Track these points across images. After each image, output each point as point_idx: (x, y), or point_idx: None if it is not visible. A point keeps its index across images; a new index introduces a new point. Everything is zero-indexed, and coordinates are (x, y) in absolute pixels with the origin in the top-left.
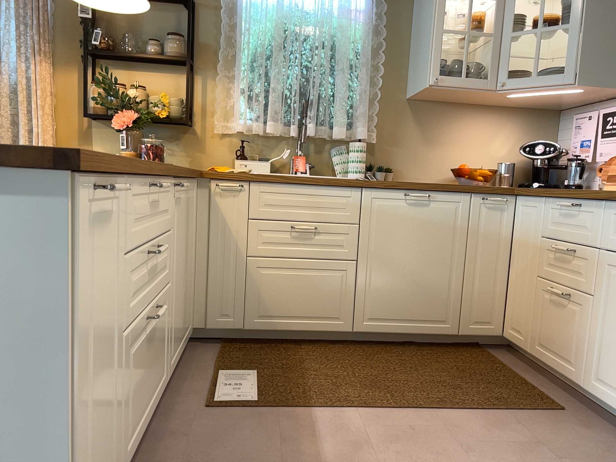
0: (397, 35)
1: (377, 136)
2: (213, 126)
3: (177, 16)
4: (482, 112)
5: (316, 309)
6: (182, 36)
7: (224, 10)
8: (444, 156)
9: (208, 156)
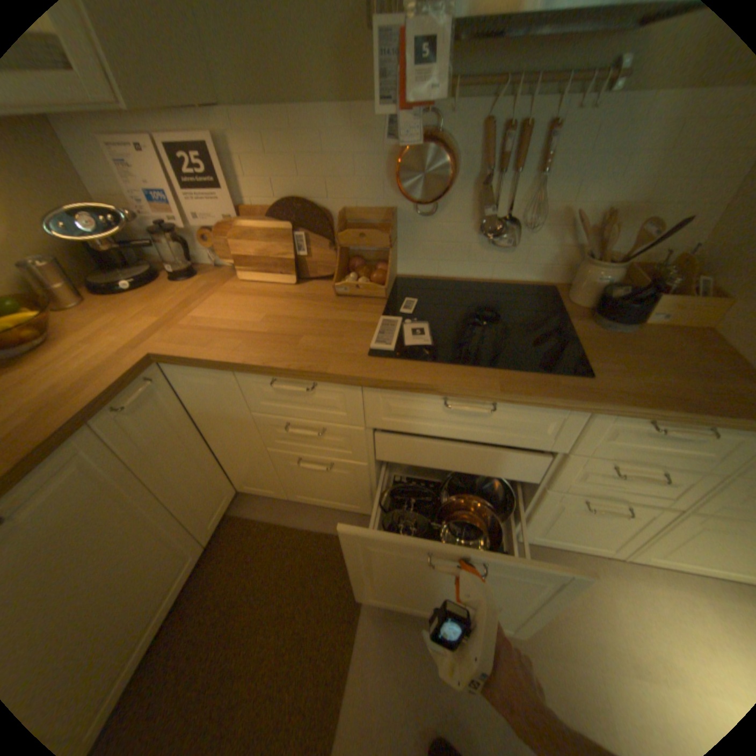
0: None
1: None
2: None
3: None
4: None
5: None
6: None
7: None
8: None
9: None
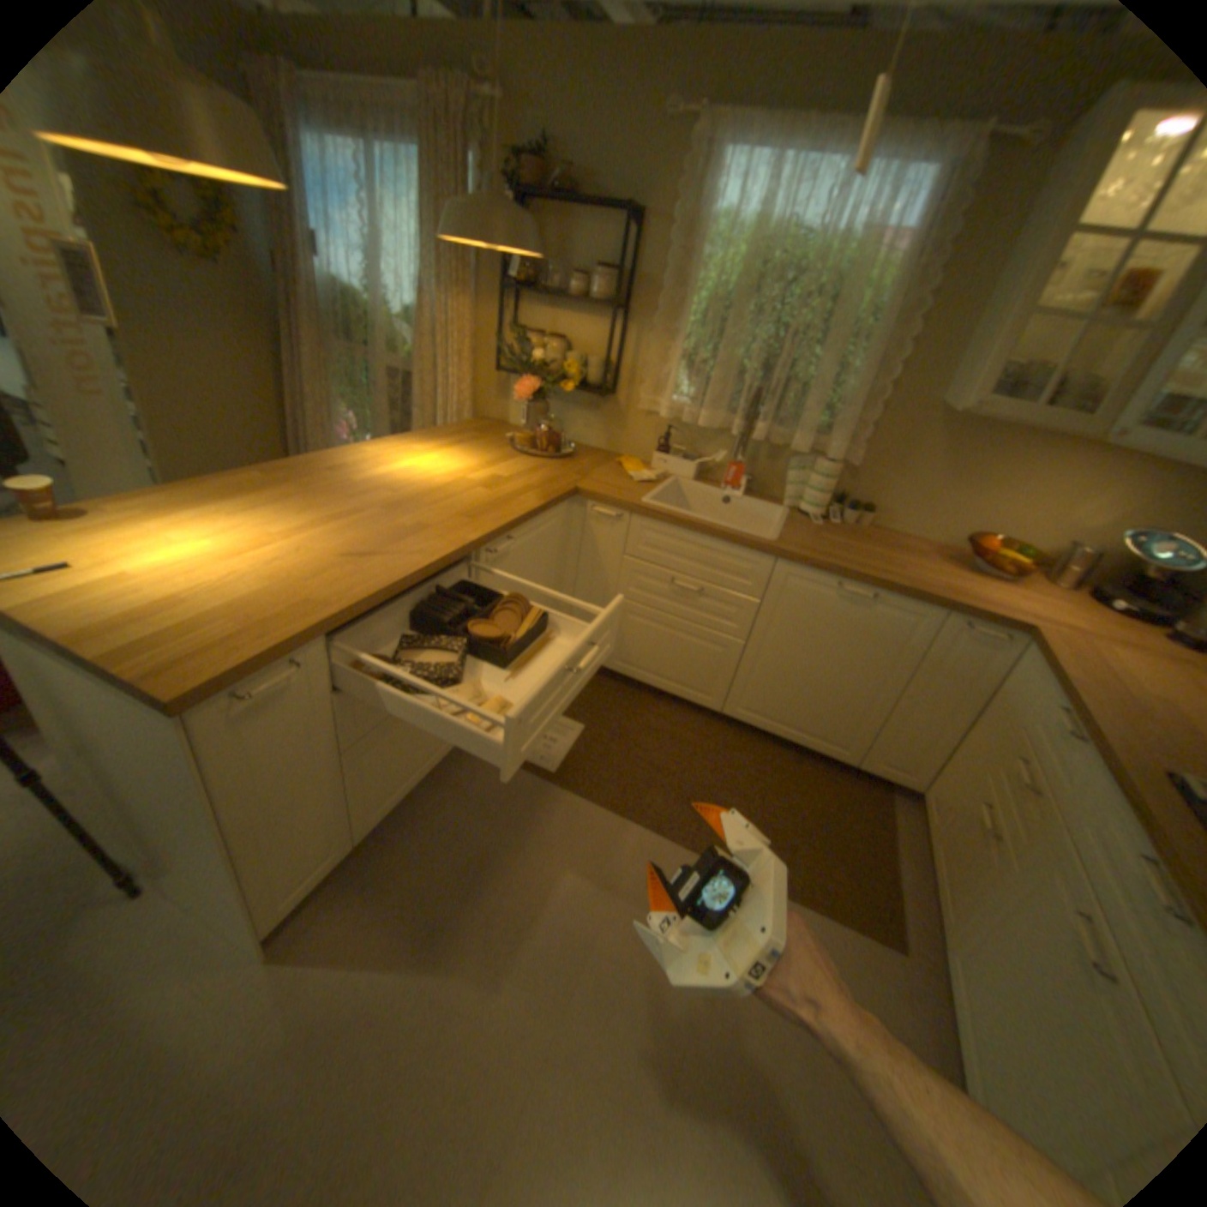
0: (968, 281)
1: (868, 453)
2: (639, 399)
3: (617, 229)
4: (1088, 448)
5: (683, 675)
6: (616, 264)
7: (681, 223)
8: (976, 505)
9: (627, 438)
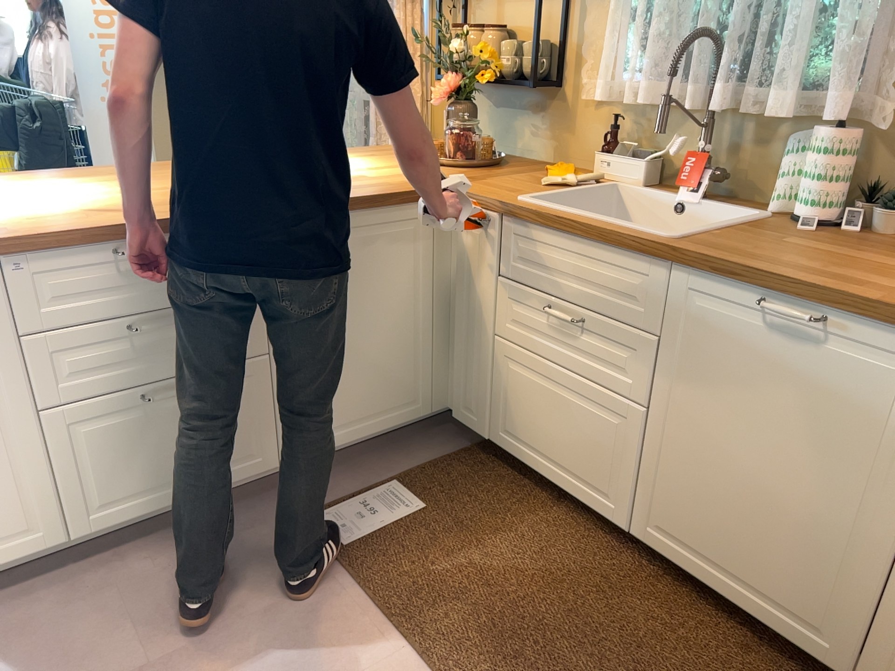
0: None
1: None
2: (586, 88)
3: None
4: None
5: (575, 460)
6: None
7: None
8: None
9: (575, 142)
